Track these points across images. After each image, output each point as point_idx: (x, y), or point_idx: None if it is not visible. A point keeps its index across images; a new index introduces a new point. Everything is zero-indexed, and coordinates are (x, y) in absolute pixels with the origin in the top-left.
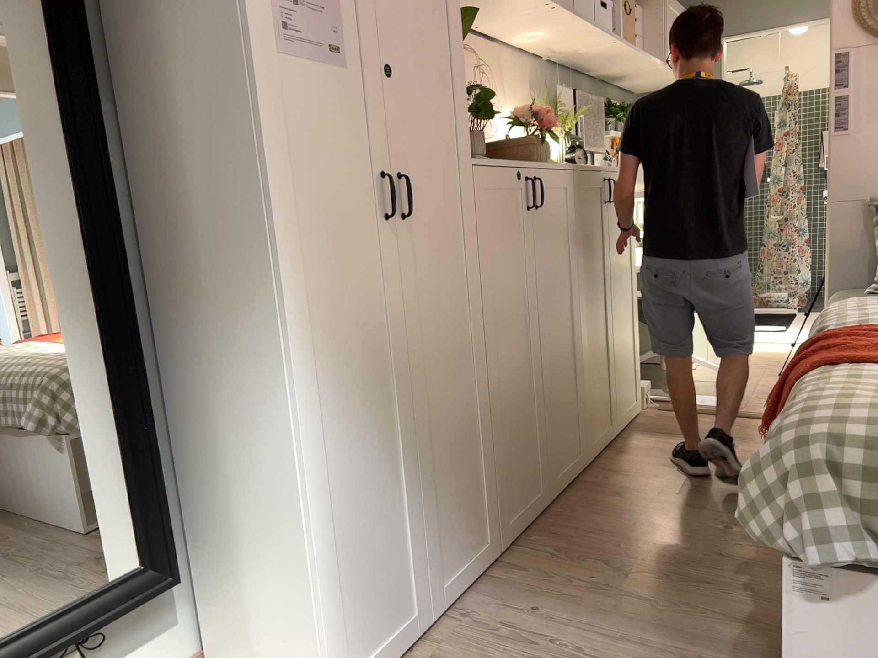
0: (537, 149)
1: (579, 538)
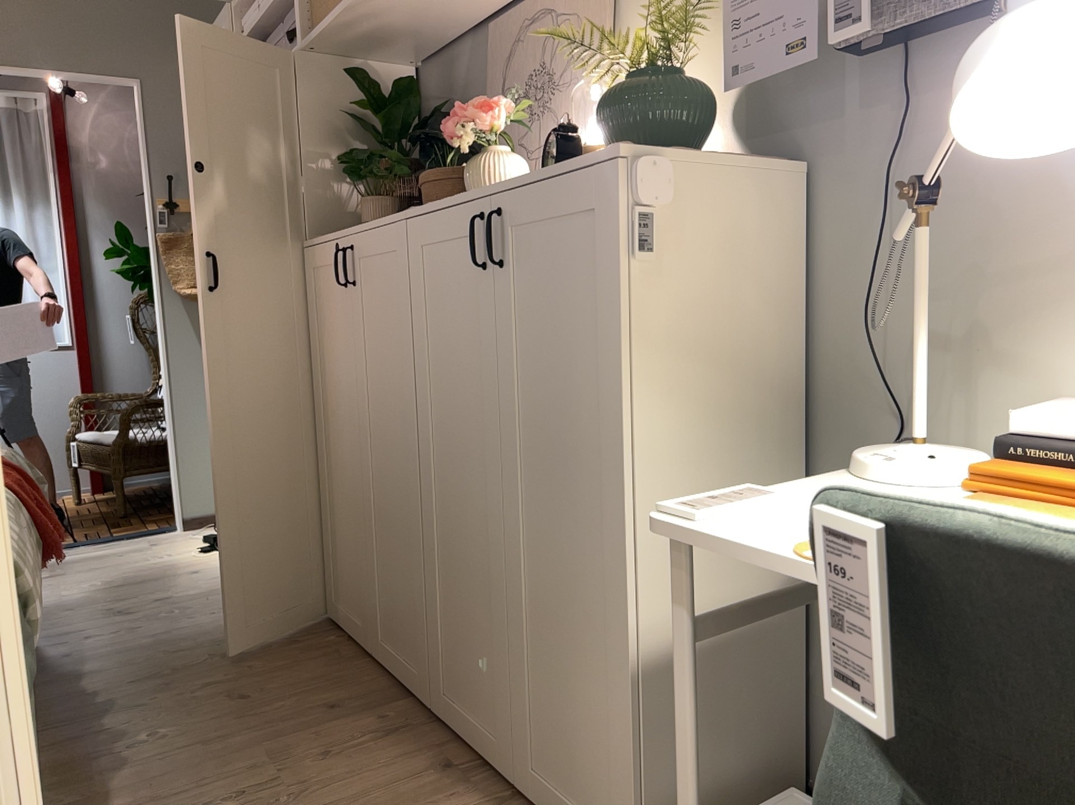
0: (466, 179)
1: (297, 659)
